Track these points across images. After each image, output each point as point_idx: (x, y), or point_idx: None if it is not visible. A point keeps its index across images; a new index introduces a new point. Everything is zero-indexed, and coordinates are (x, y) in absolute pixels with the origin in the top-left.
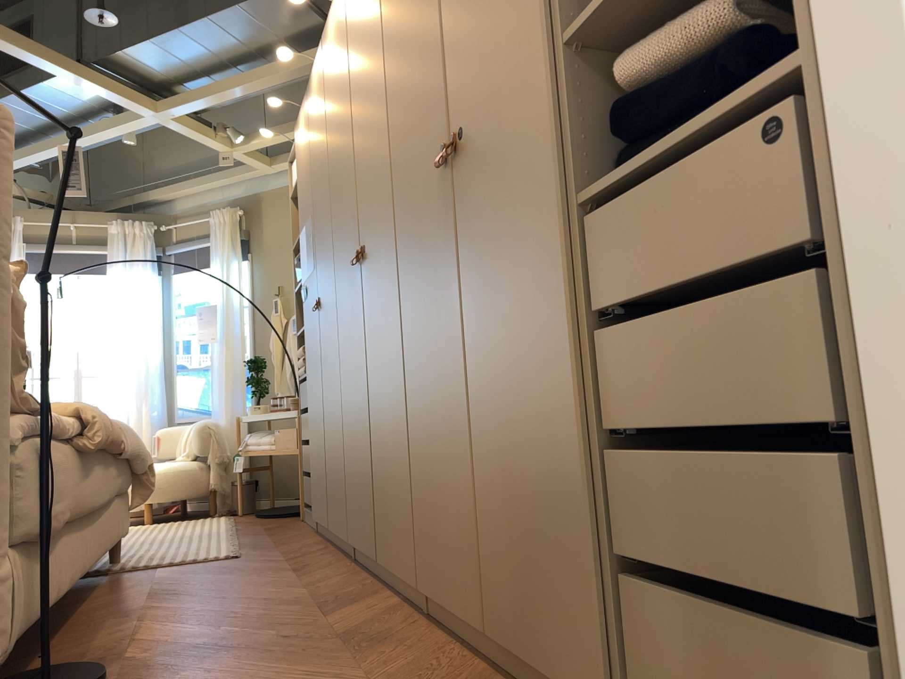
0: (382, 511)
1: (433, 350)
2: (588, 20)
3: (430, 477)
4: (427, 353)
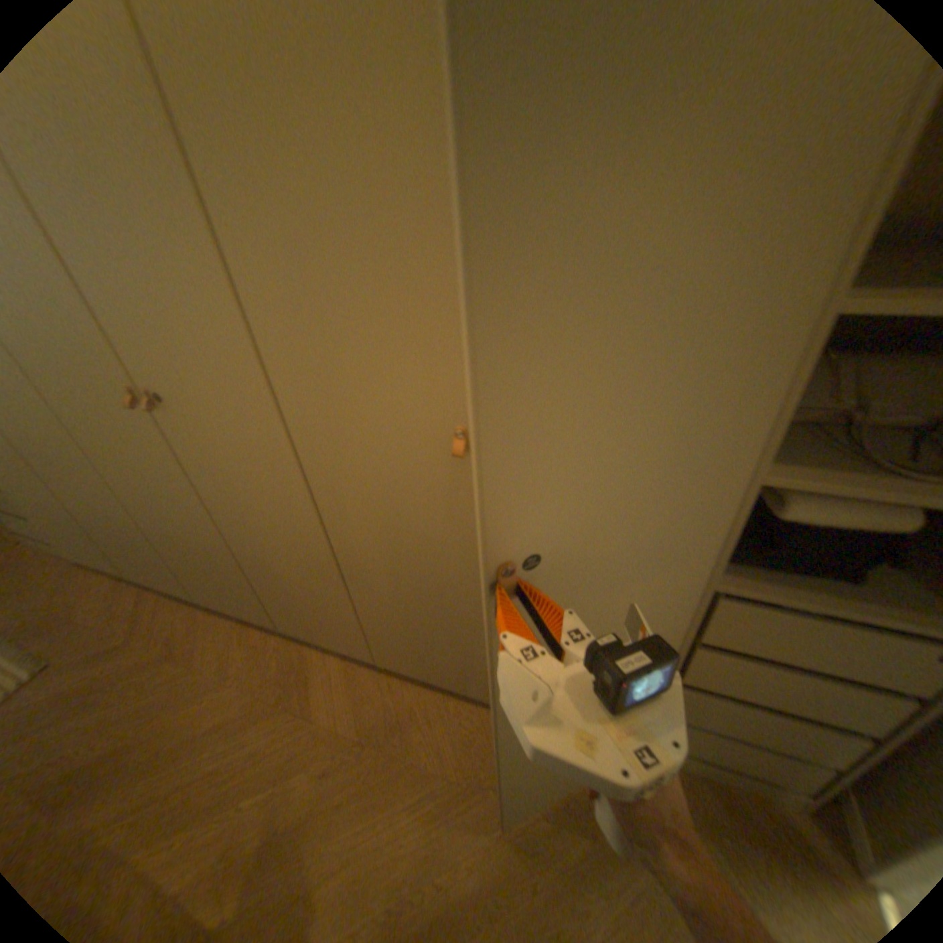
0: (277, 616)
1: (409, 574)
2: (838, 491)
3: (399, 635)
4: (394, 570)
